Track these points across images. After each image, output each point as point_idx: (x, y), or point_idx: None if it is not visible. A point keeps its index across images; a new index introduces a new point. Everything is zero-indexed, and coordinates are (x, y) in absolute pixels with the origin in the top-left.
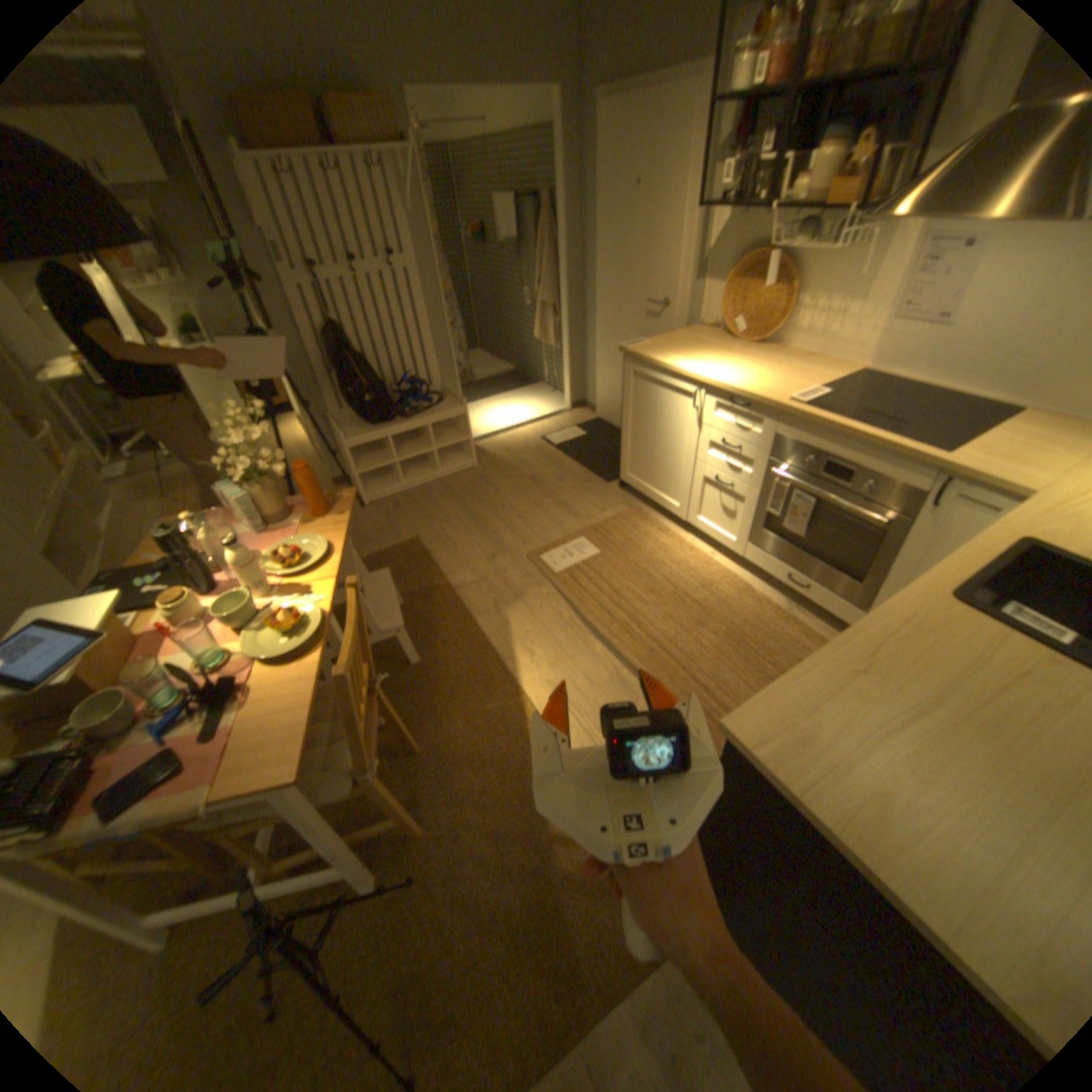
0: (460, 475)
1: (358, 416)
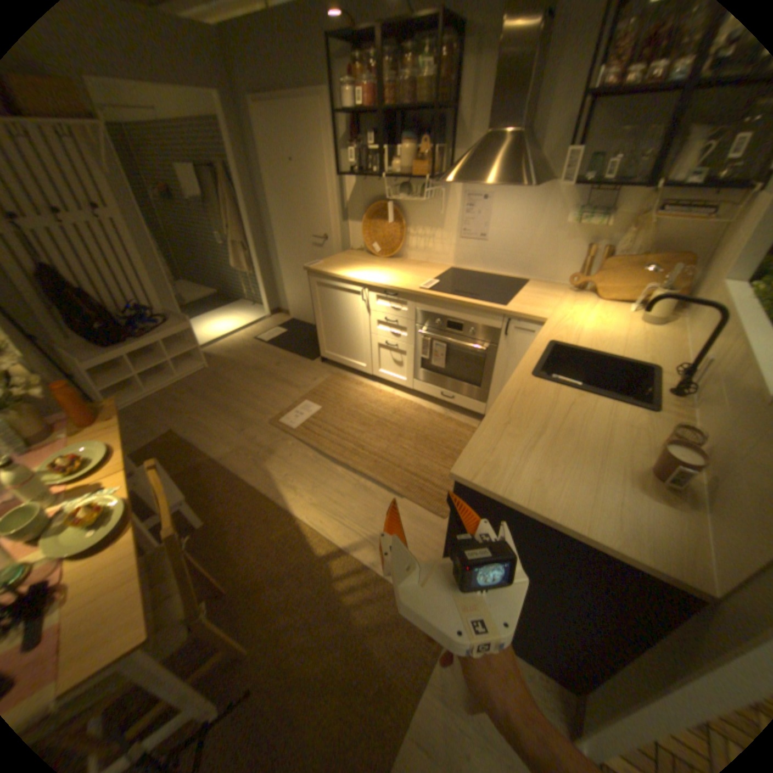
0: (196, 375)
1: (89, 342)
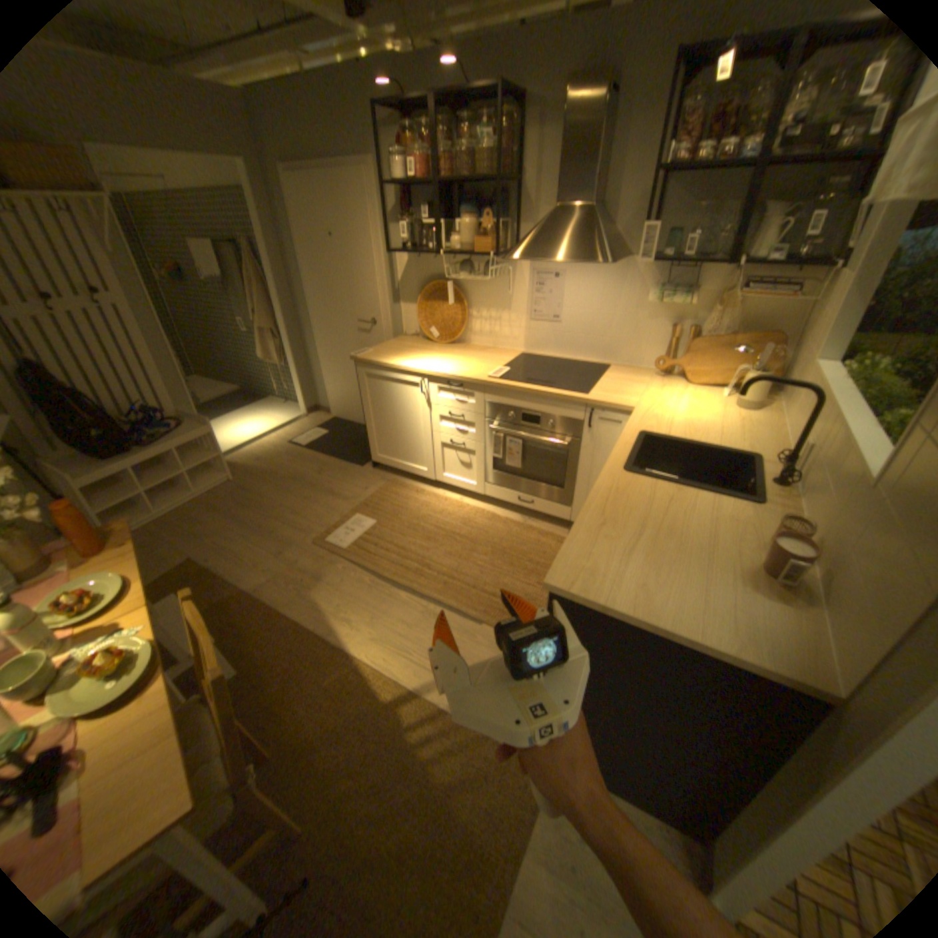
0: (216, 490)
1: (80, 453)
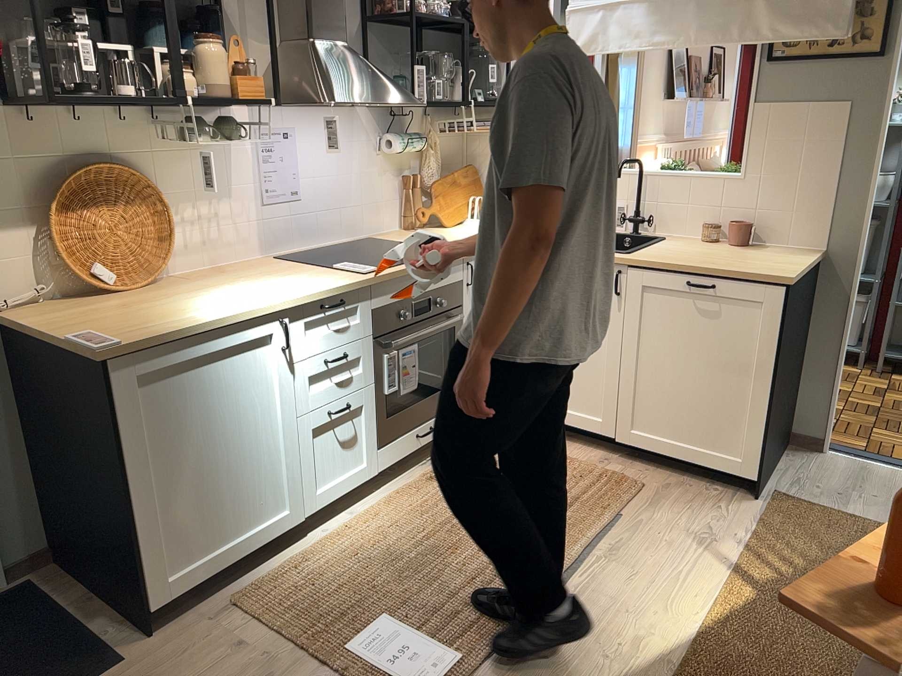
0: None
1: None
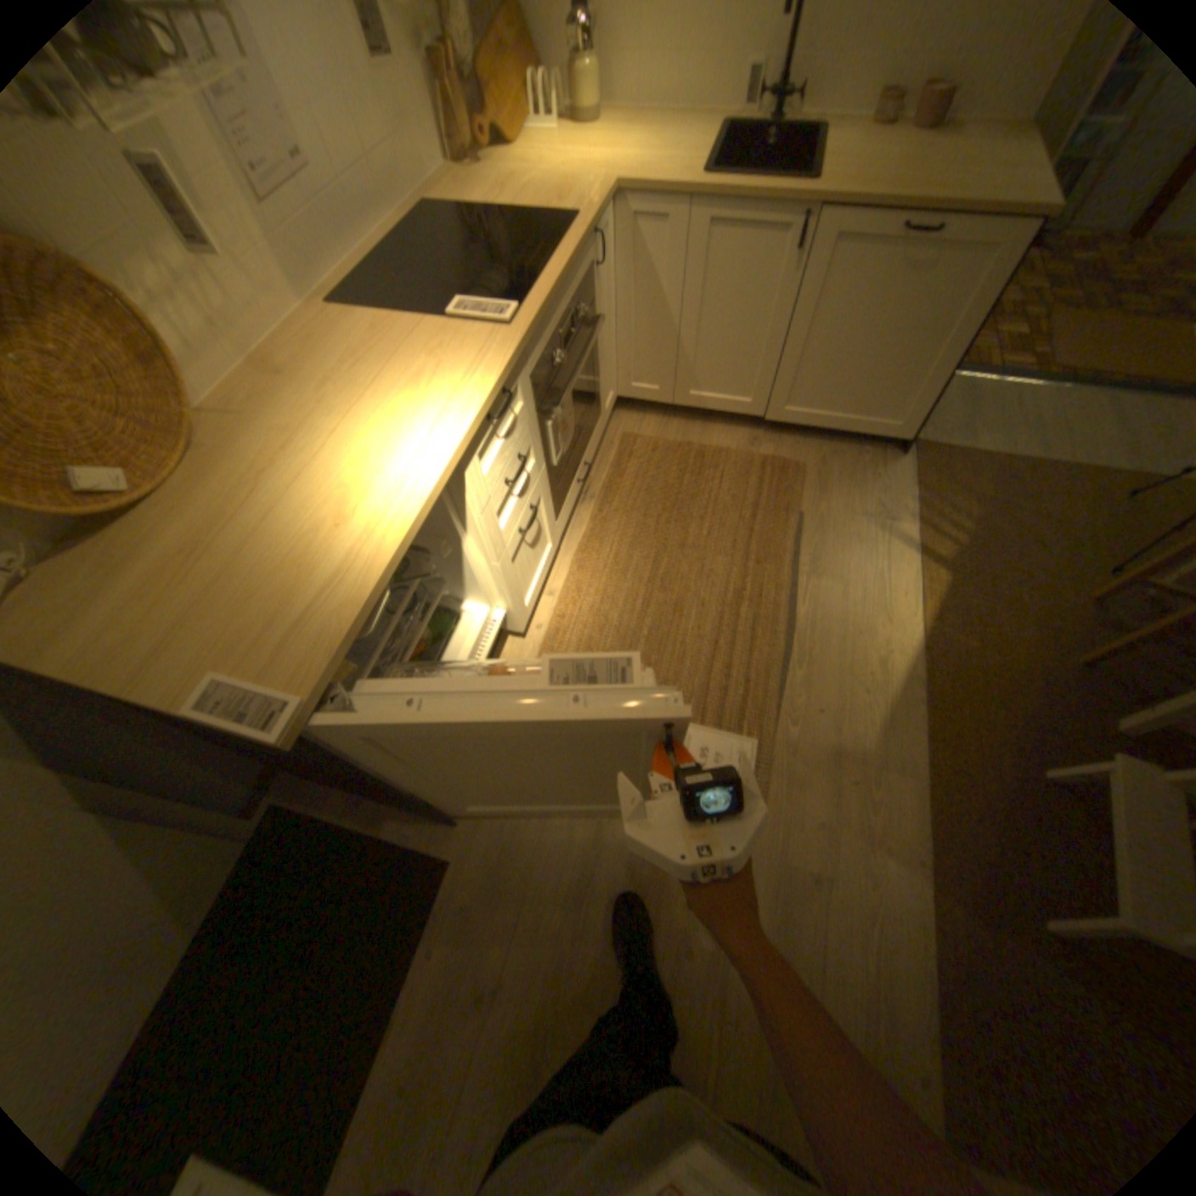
0: None
1: None
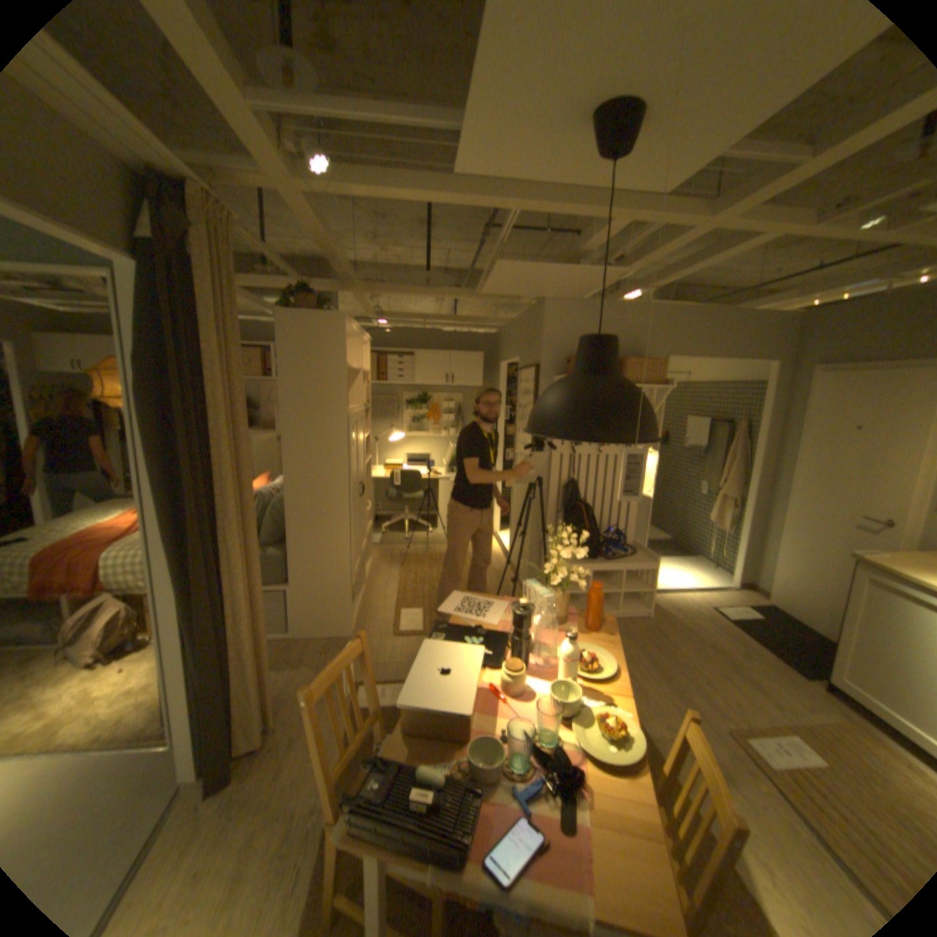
0: (637, 621)
1: None
